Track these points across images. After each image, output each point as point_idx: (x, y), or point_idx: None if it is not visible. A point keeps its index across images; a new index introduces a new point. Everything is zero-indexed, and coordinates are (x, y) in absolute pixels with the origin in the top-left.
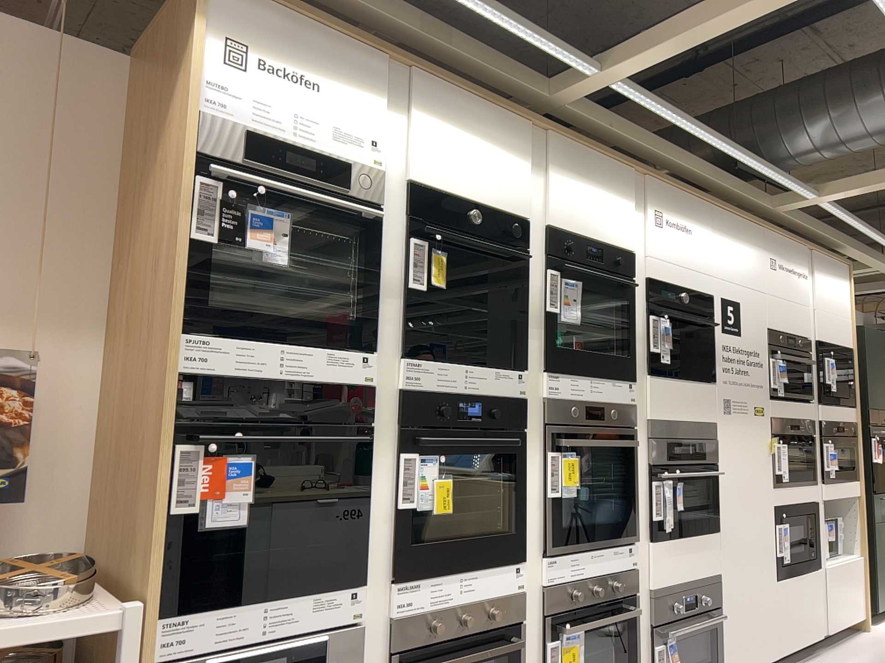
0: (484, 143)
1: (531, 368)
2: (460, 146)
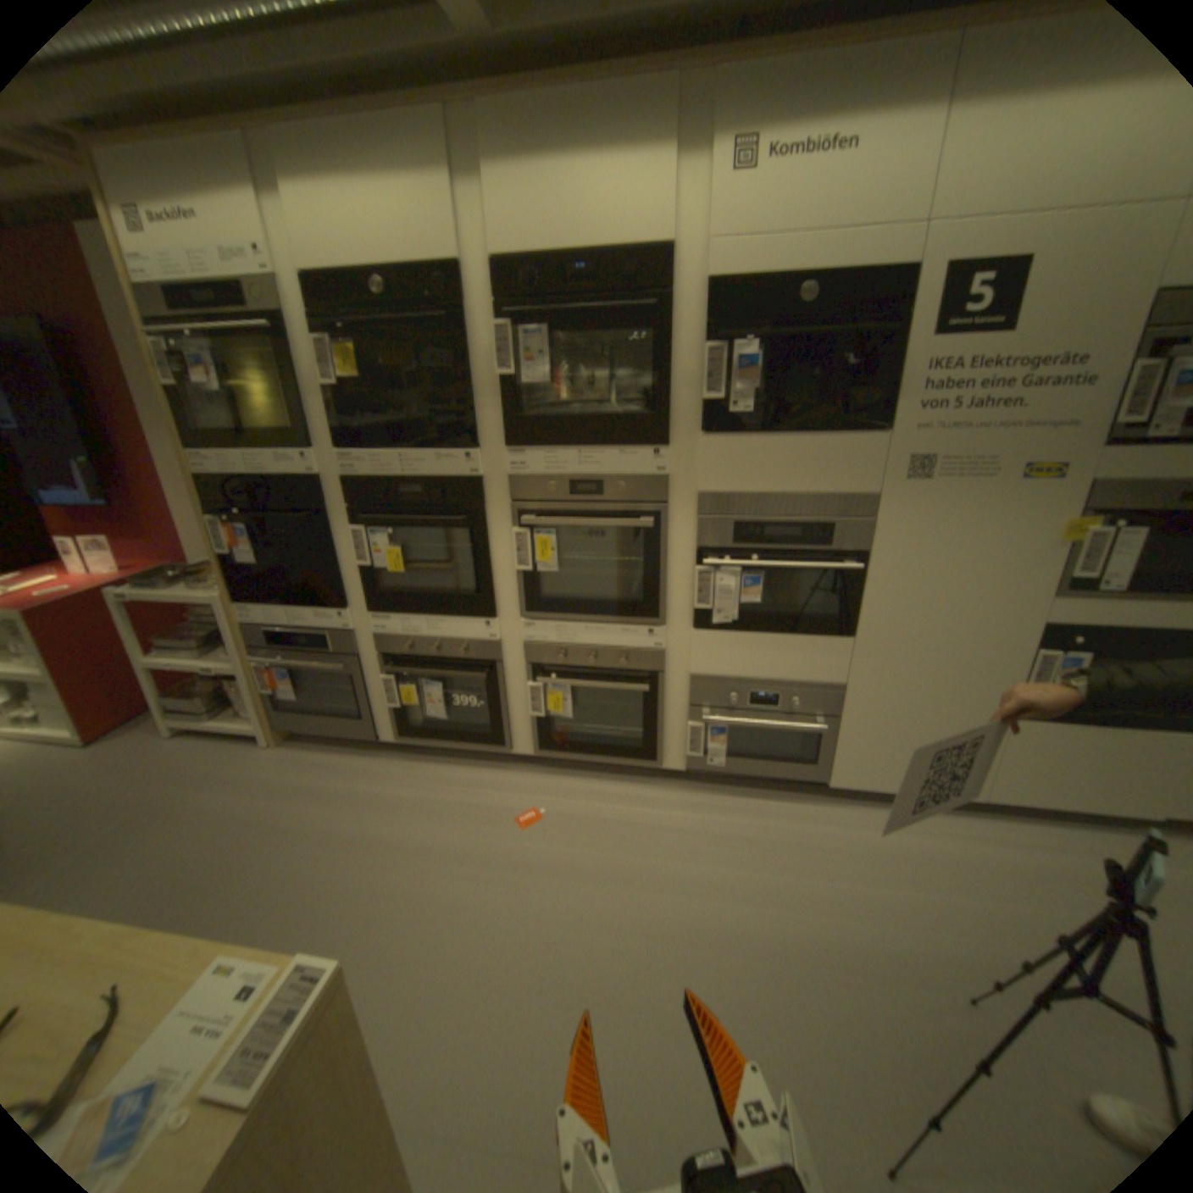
0: (371, 170)
1: (493, 447)
2: (339, 193)
